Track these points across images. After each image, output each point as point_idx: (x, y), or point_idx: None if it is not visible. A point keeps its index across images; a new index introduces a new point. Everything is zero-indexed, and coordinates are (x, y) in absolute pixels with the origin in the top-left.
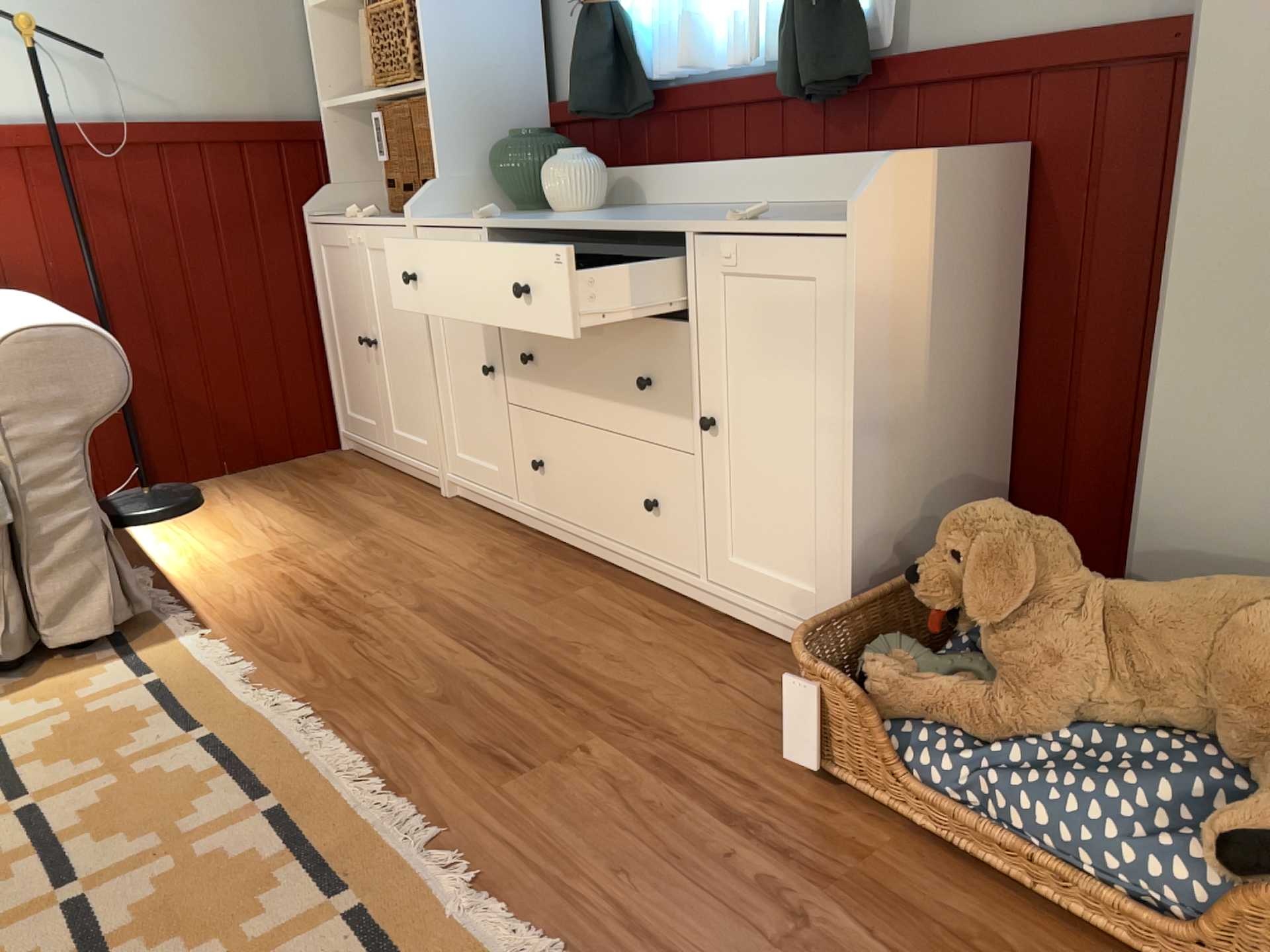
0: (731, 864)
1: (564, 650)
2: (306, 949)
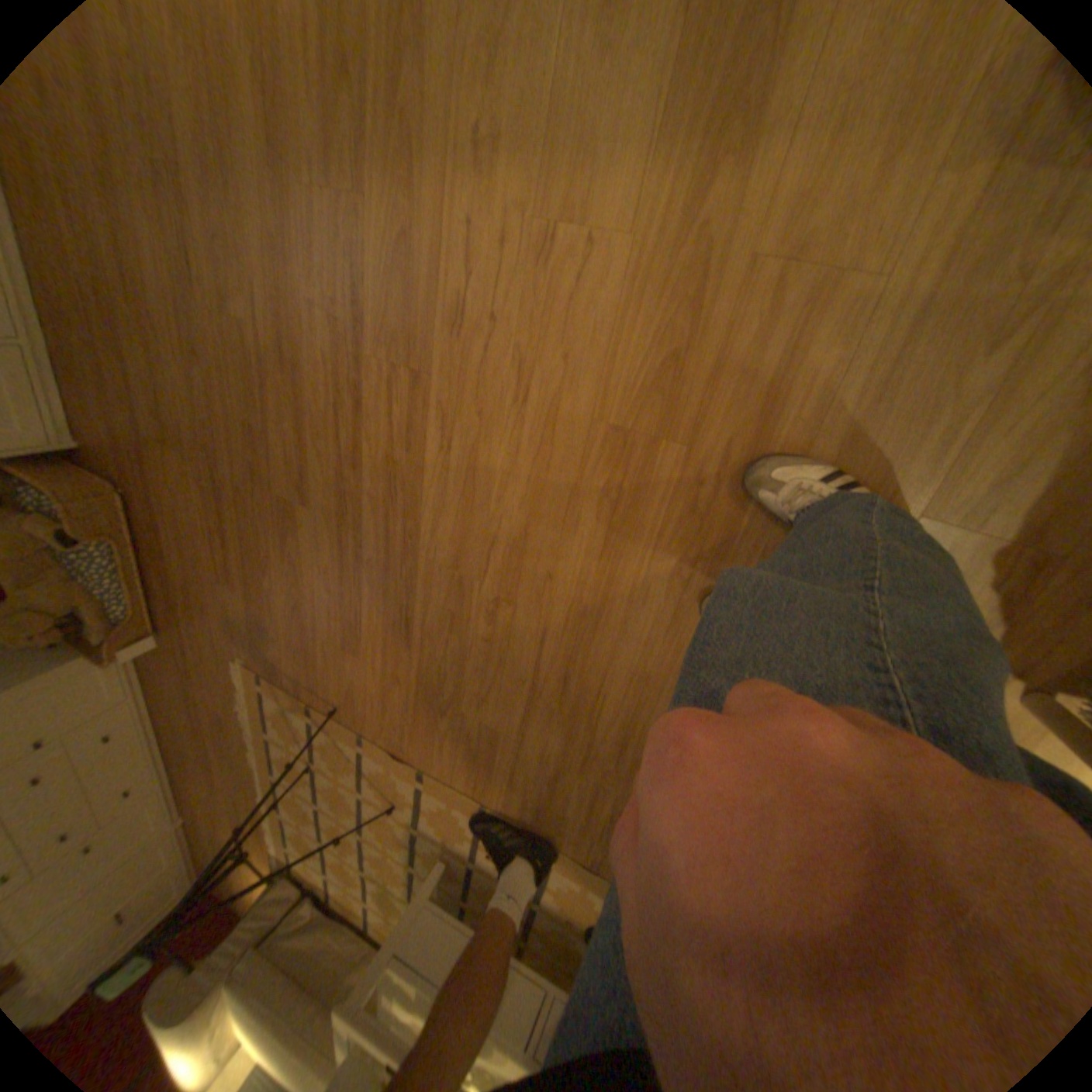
0: (182, 646)
1: (178, 729)
2: (267, 737)
